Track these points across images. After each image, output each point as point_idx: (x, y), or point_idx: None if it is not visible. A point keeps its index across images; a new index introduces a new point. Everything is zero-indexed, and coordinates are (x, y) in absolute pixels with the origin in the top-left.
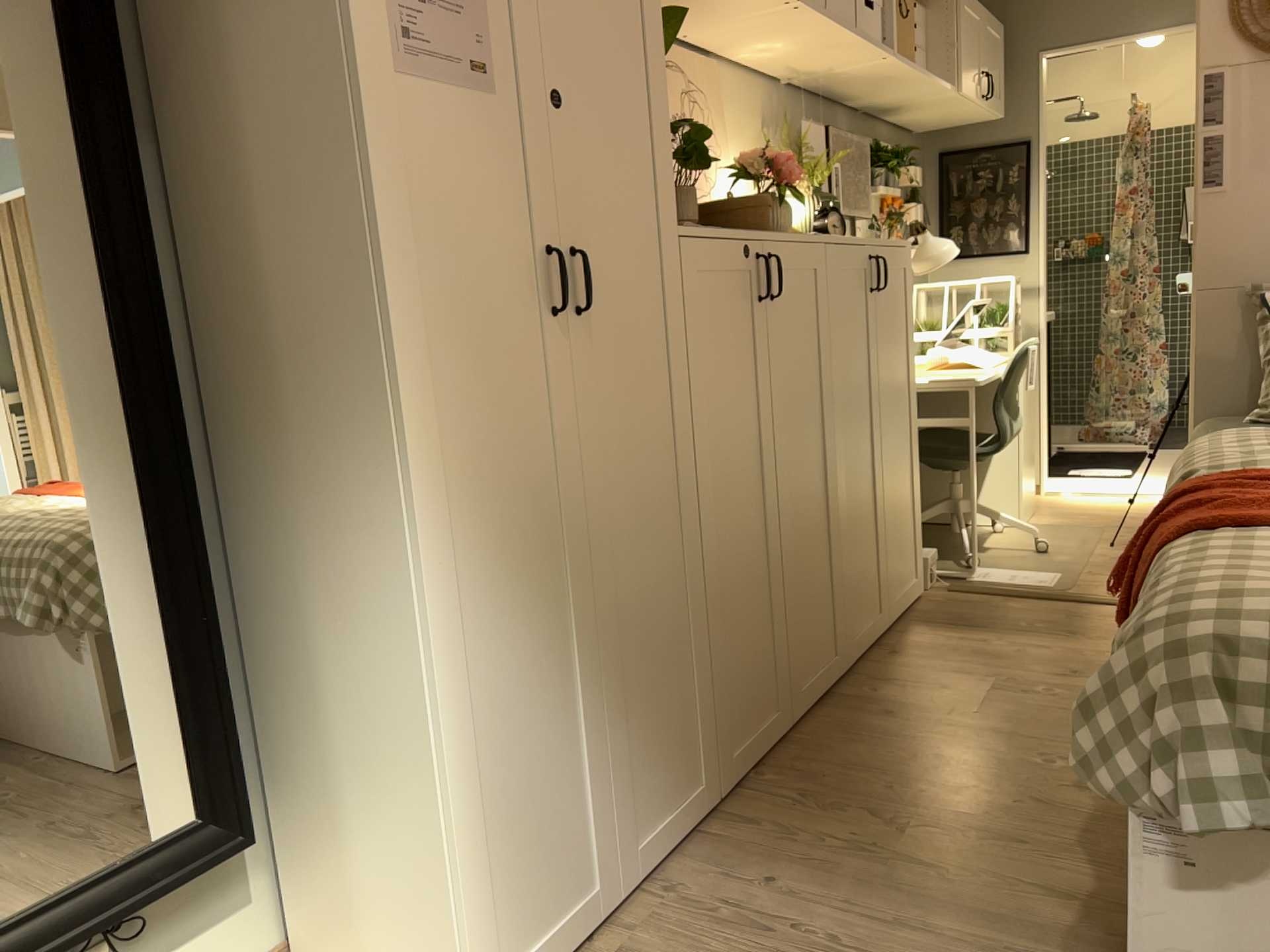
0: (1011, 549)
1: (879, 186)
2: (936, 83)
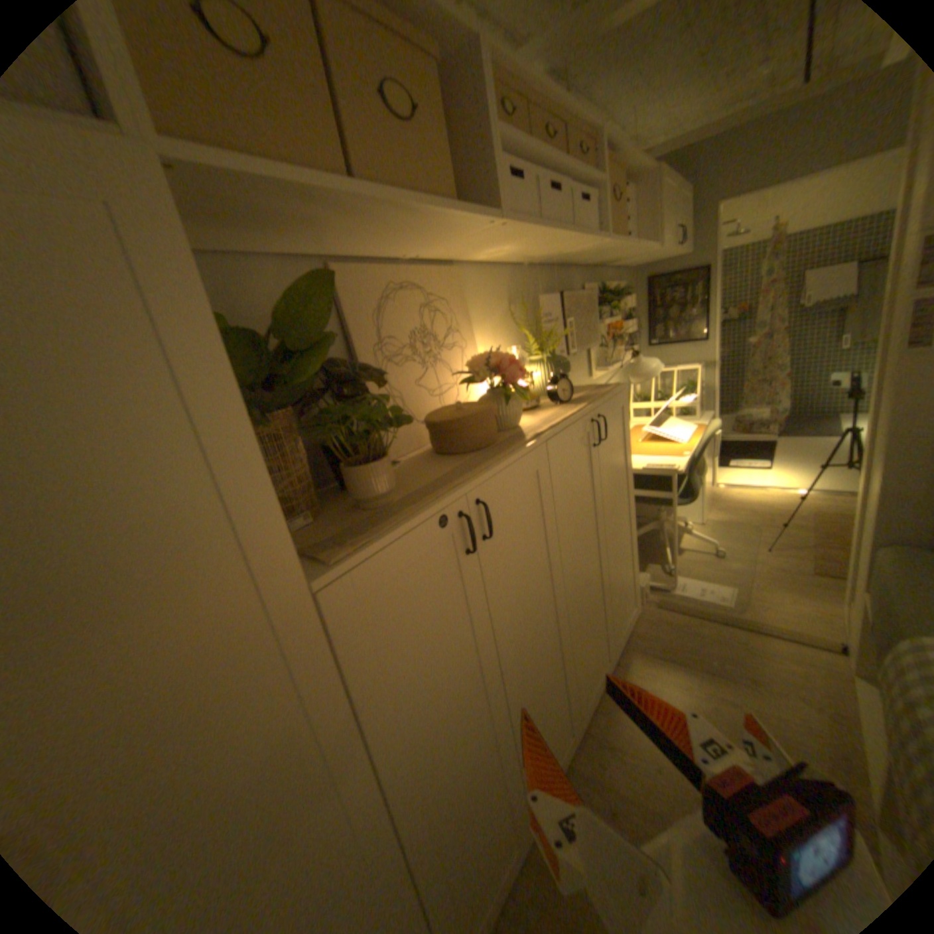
0: (697, 553)
1: (605, 316)
2: (645, 241)
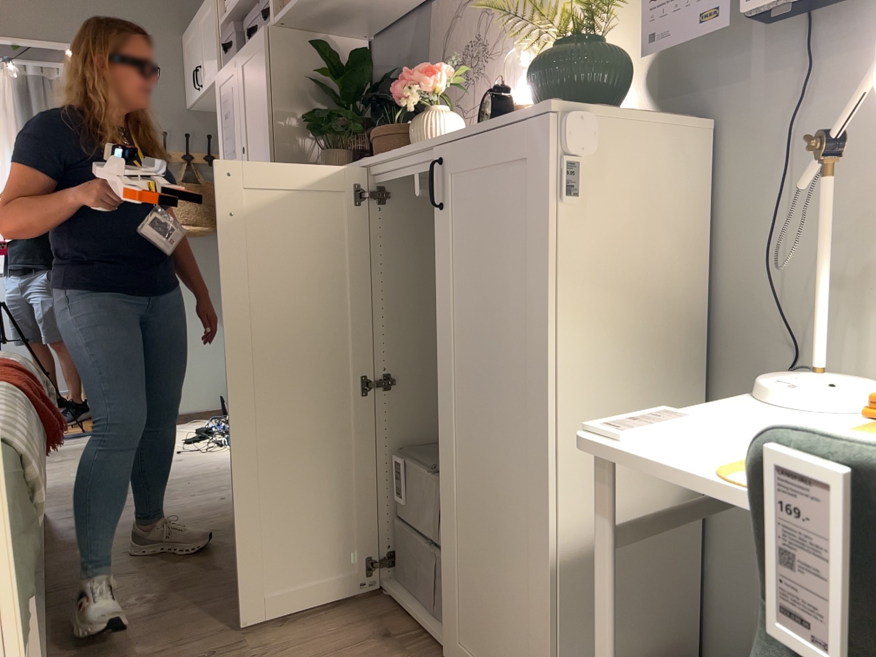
0: None
1: None
2: None
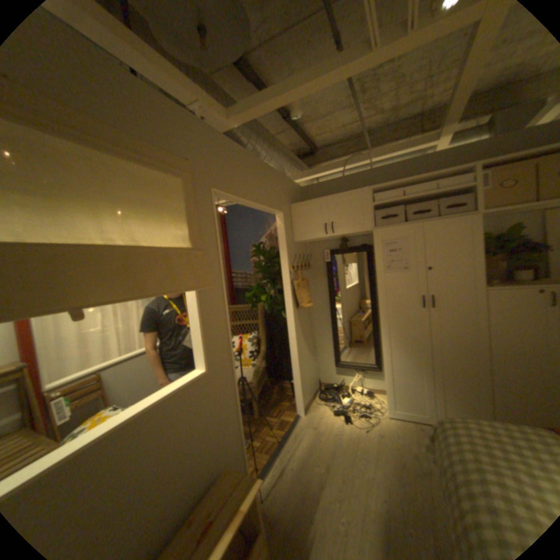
0: None
1: None
2: None
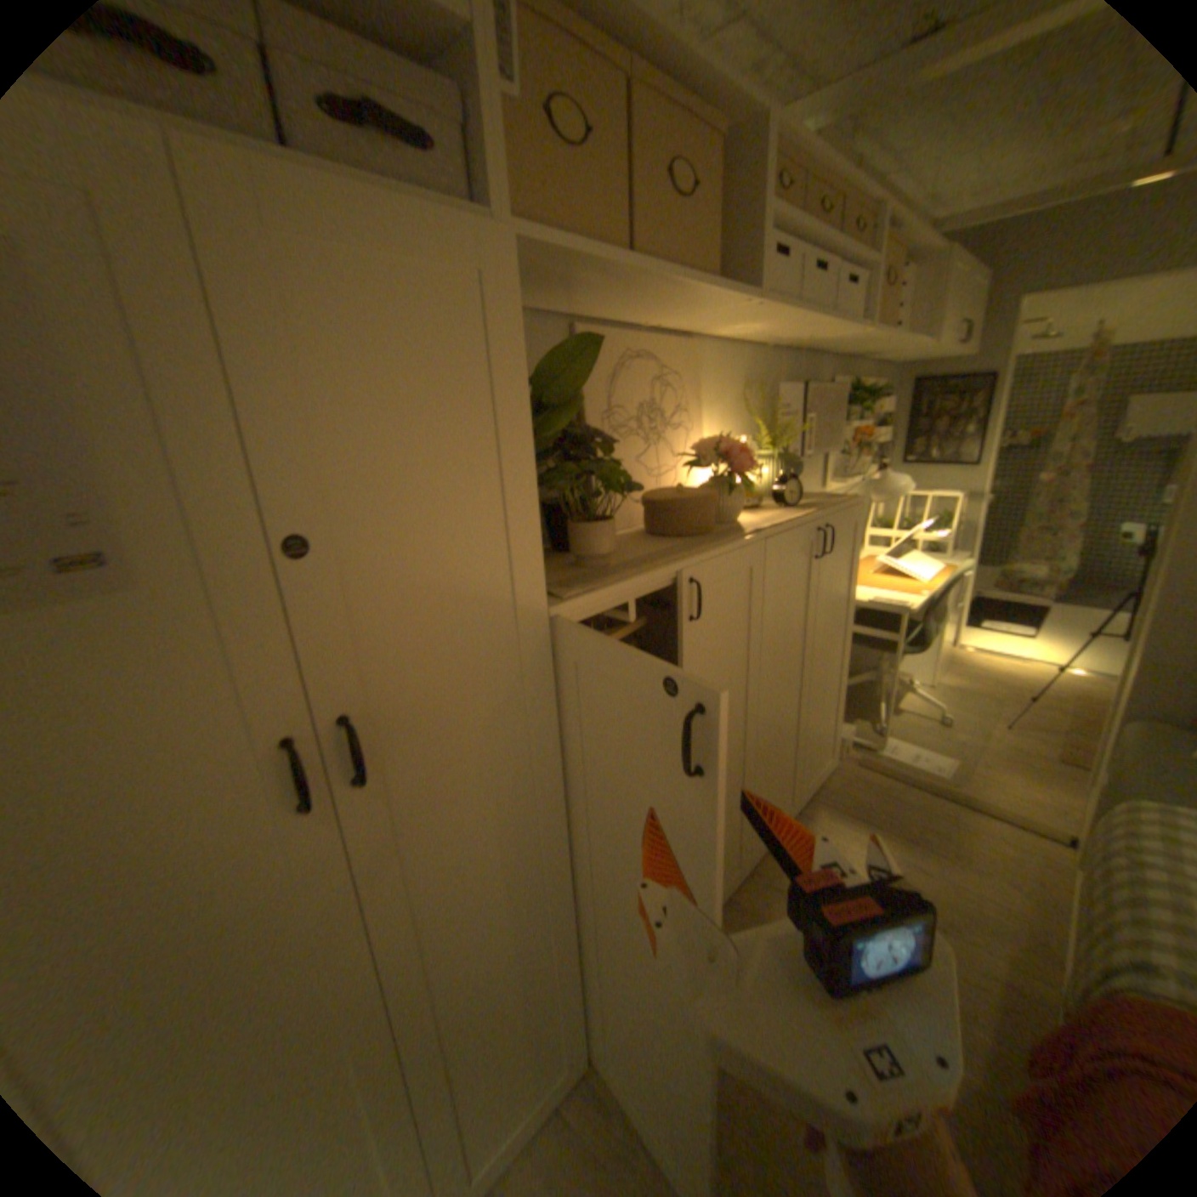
0: (919, 718)
1: (854, 418)
2: (918, 334)
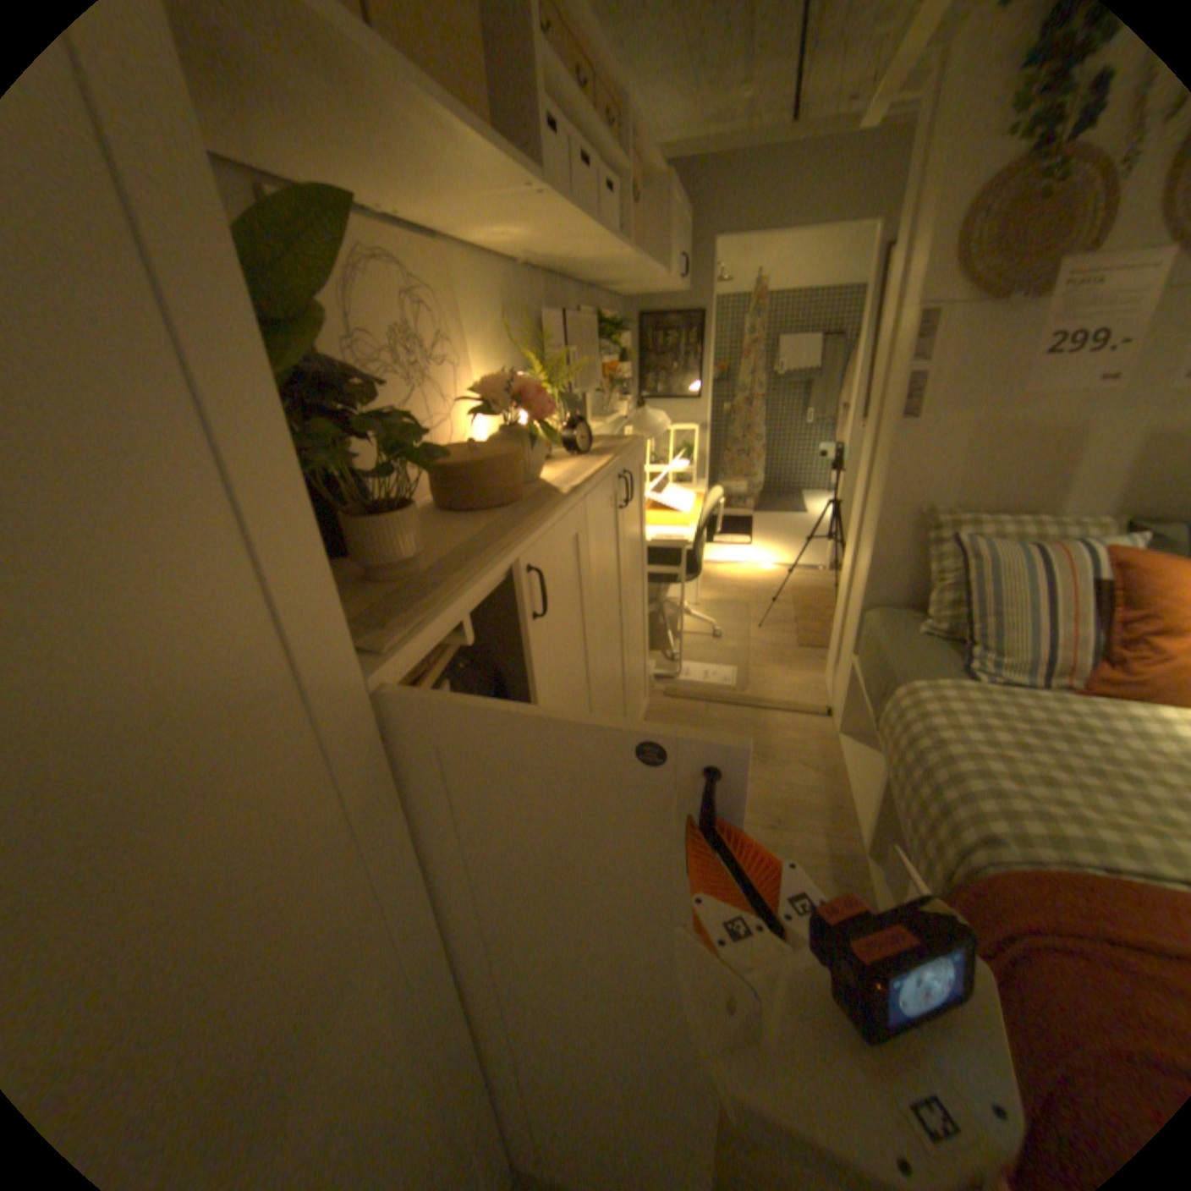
0: (695, 634)
1: (602, 352)
2: (652, 263)
